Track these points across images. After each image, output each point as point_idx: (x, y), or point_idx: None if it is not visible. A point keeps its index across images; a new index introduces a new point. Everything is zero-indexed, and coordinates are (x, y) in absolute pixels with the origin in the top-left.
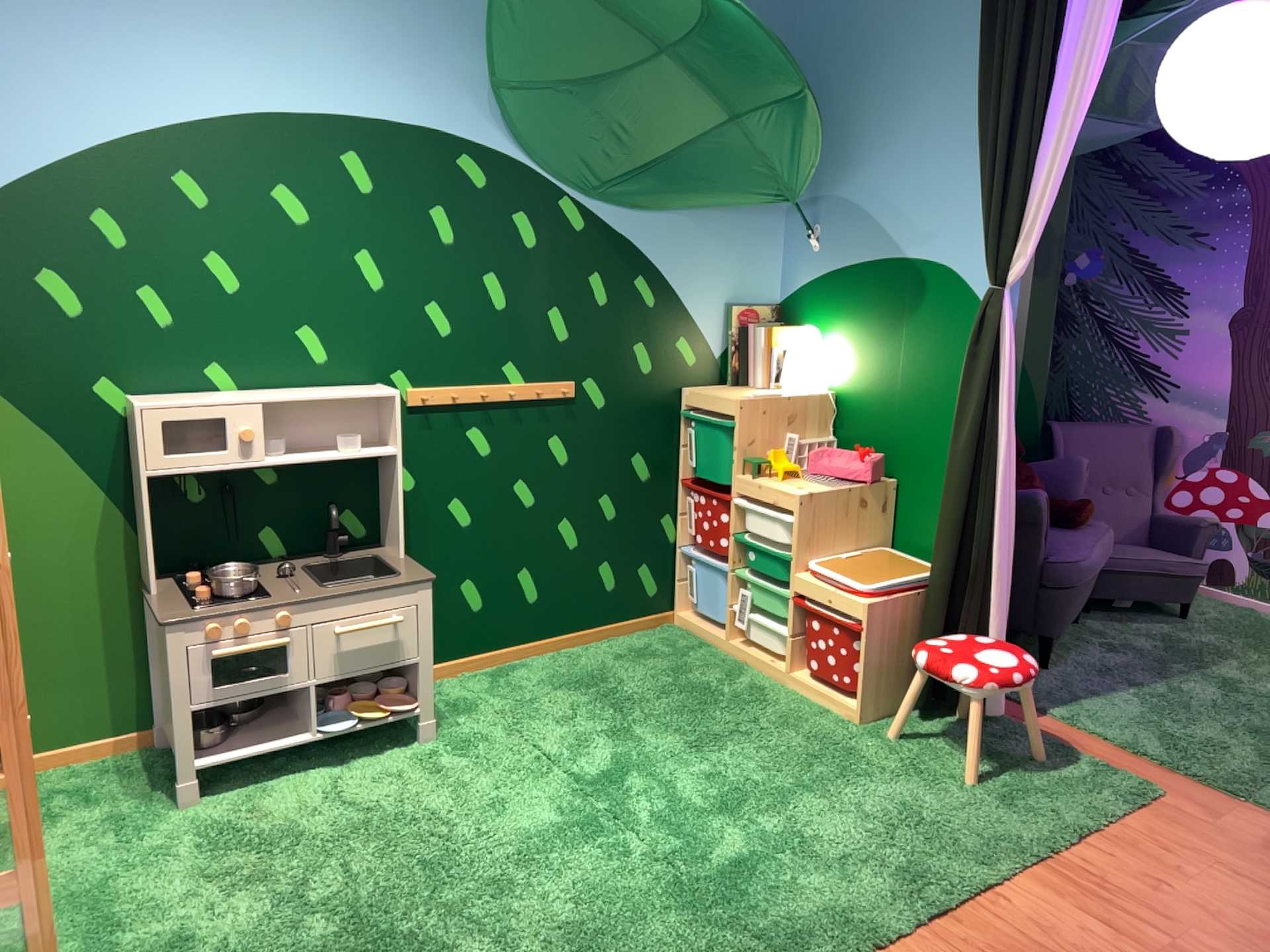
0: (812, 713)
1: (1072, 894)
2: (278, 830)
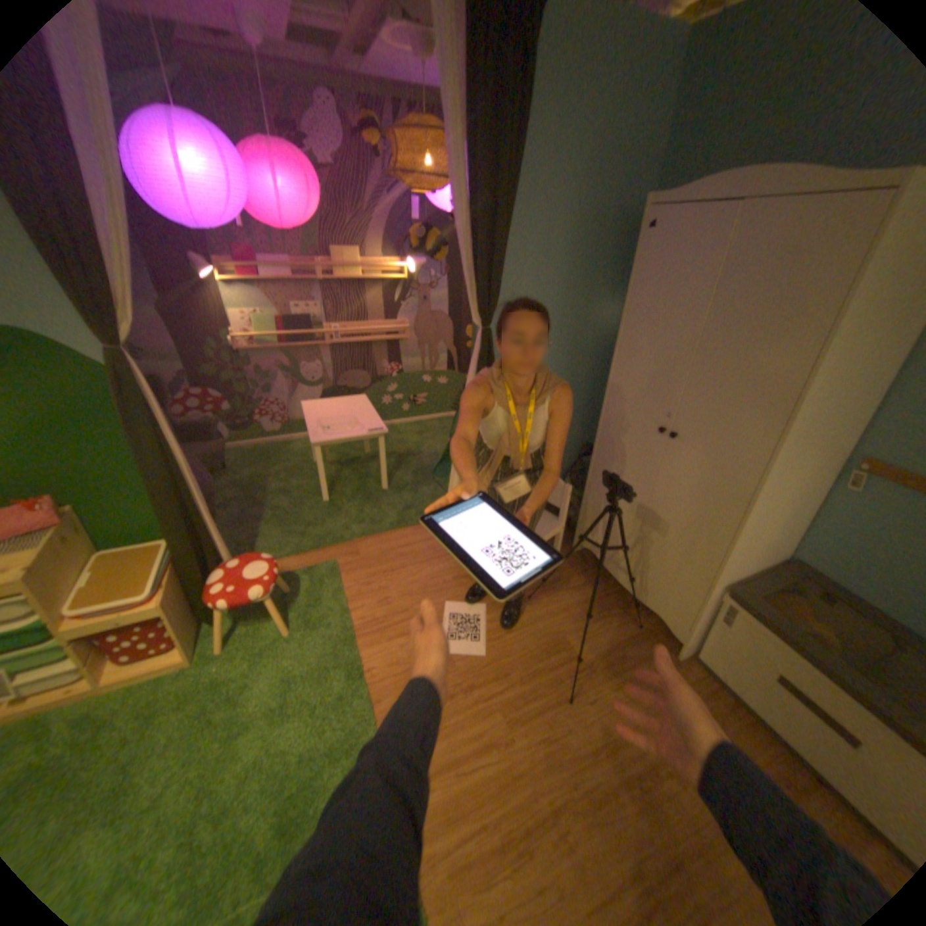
0: (150, 691)
1: (379, 639)
2: None
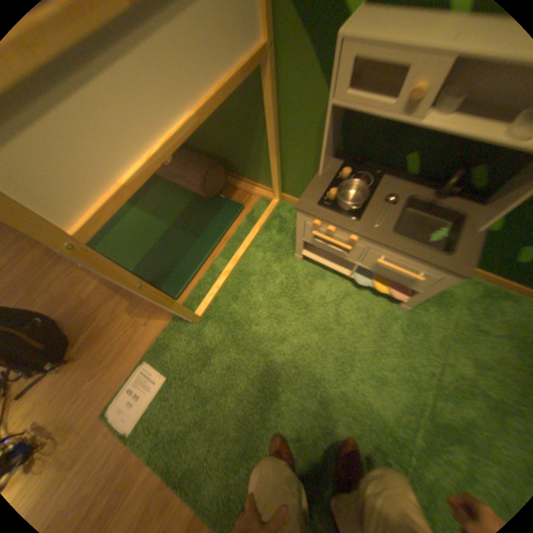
0: None
1: None
2: (307, 301)
